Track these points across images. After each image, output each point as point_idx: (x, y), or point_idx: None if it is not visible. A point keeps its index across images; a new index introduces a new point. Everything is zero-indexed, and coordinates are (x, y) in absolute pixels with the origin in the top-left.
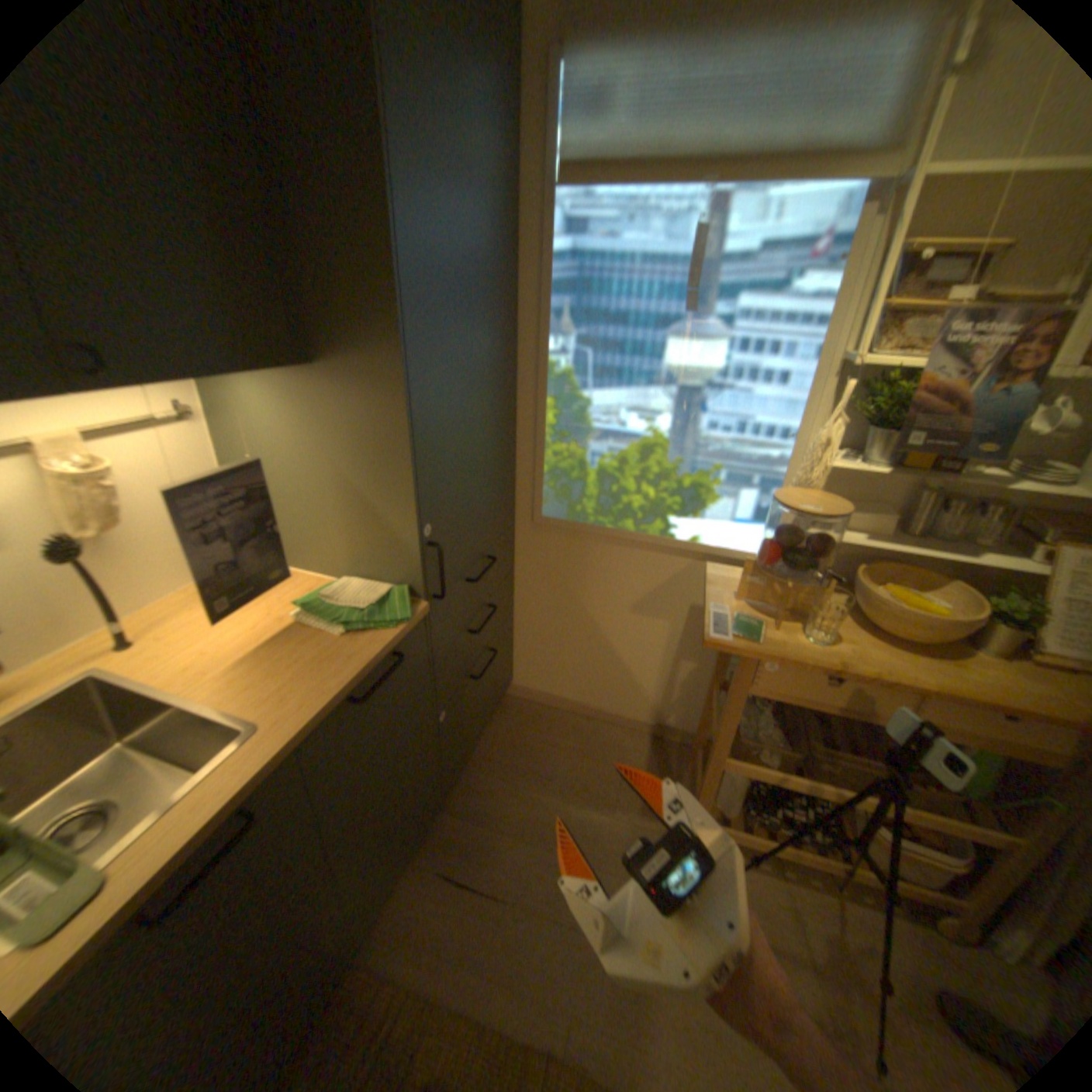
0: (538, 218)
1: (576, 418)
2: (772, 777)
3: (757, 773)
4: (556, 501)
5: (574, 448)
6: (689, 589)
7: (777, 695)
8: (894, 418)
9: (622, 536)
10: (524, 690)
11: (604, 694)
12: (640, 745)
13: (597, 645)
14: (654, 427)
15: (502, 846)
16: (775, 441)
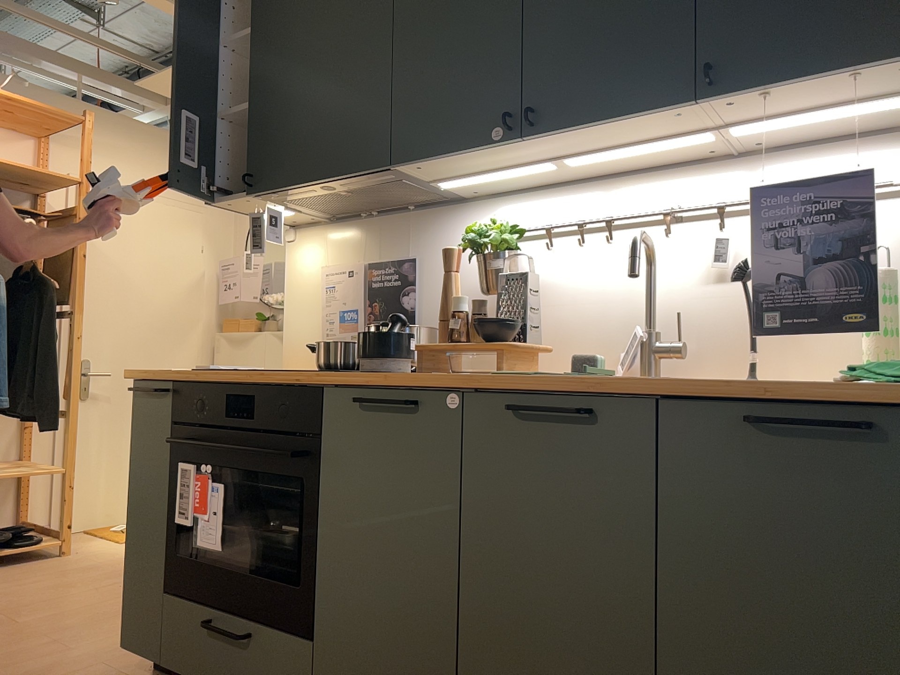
0: None
1: None
2: None
3: None
4: None
5: None
6: None
7: None
8: None
9: None
10: None
11: None
12: None
13: None
14: None
15: None
16: None
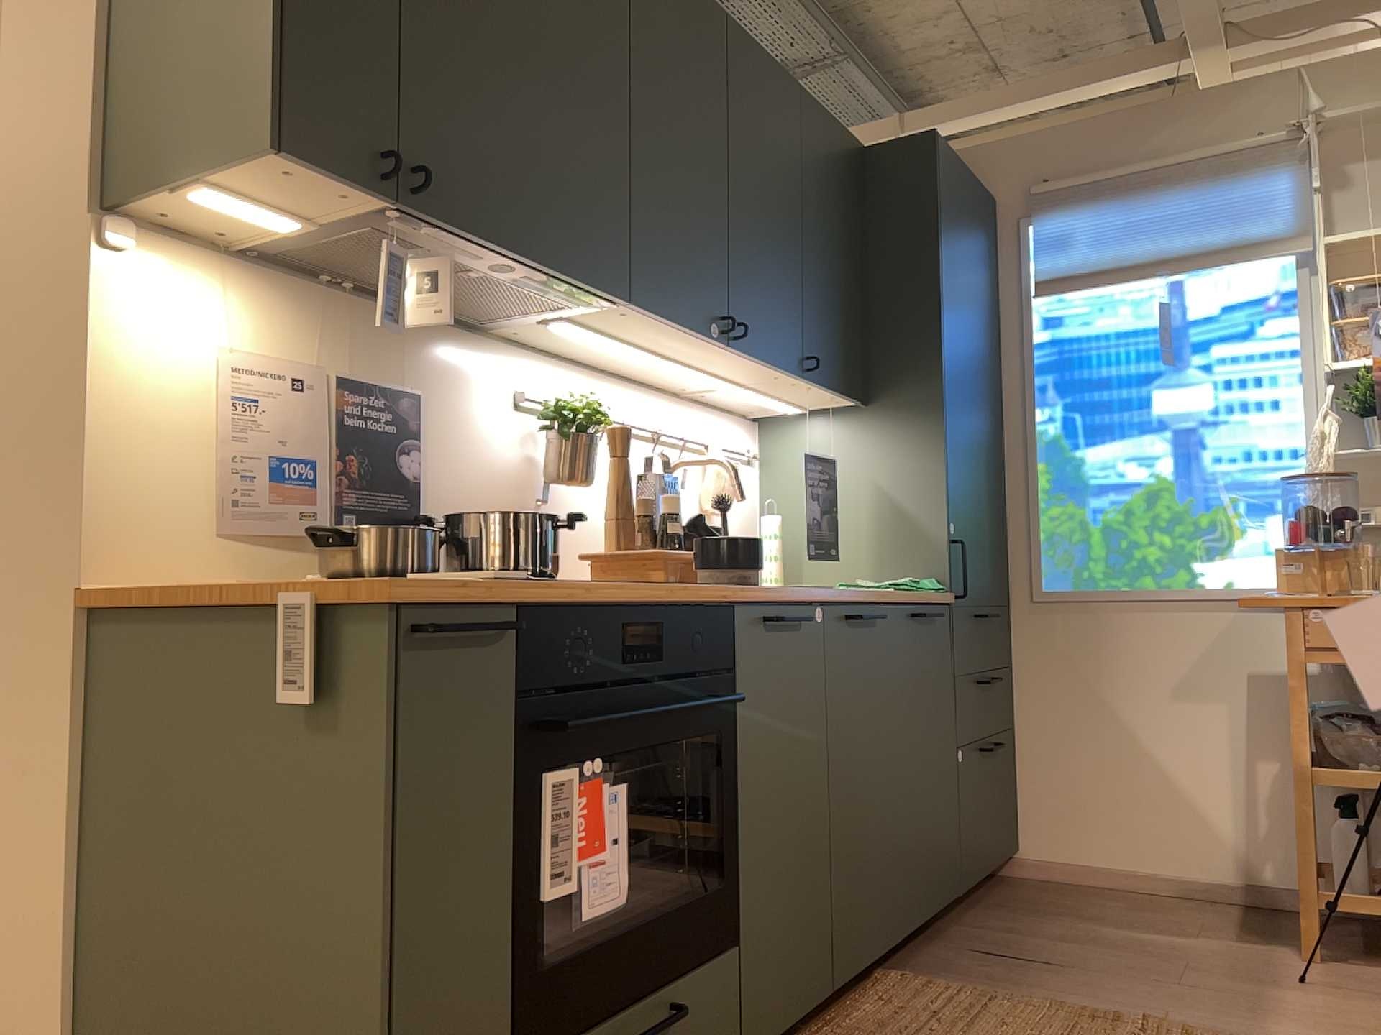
0: (1016, 321)
1: (1070, 477)
2: (1374, 777)
3: (1354, 776)
4: (1058, 568)
5: (1072, 507)
6: (1239, 649)
7: (1334, 652)
8: (1370, 402)
9: (1142, 595)
10: (1038, 861)
11: (1157, 841)
12: (1226, 908)
13: (1135, 758)
14: (1154, 471)
15: (1046, 942)
16: (1284, 461)
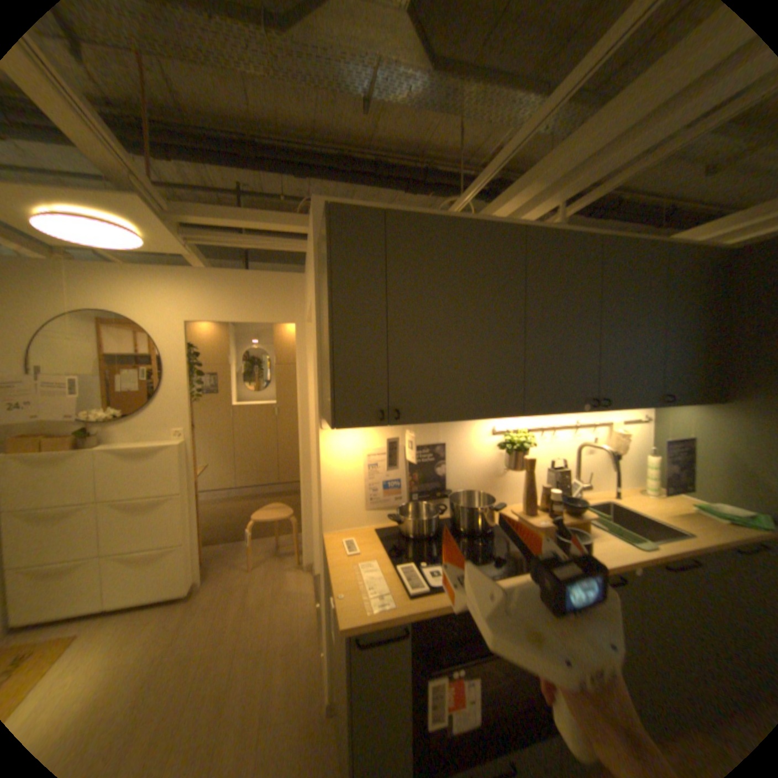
0: None
1: None
2: None
3: None
4: None
5: None
6: None
7: None
8: None
9: None
10: None
11: None
12: None
13: None
14: None
15: None
16: None
